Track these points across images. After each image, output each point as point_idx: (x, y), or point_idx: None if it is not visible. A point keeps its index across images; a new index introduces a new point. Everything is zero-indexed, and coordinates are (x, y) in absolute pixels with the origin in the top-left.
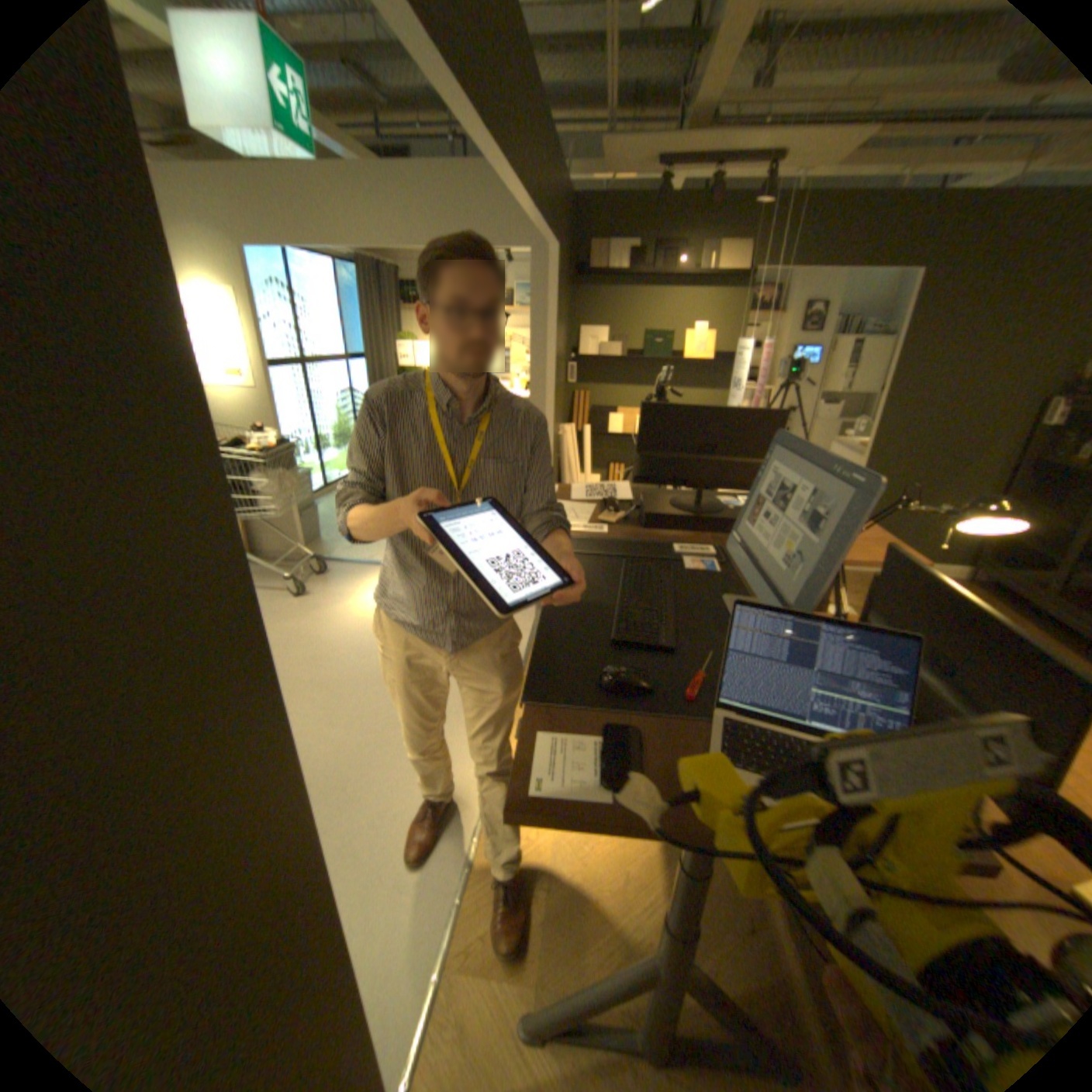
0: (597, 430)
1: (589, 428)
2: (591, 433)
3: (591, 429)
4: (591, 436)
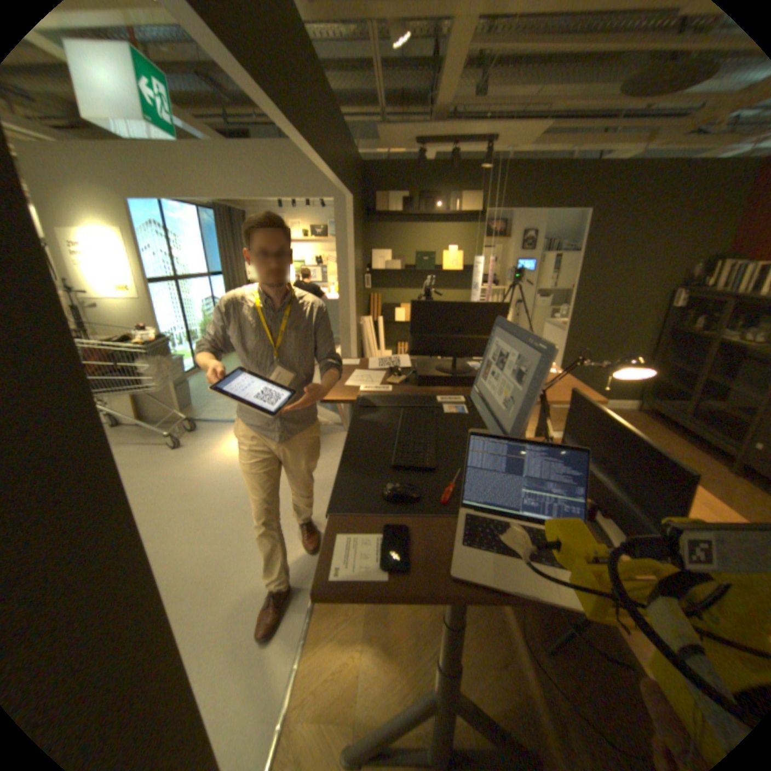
0: (387, 320)
1: (381, 318)
2: (382, 322)
3: (382, 319)
4: (383, 324)
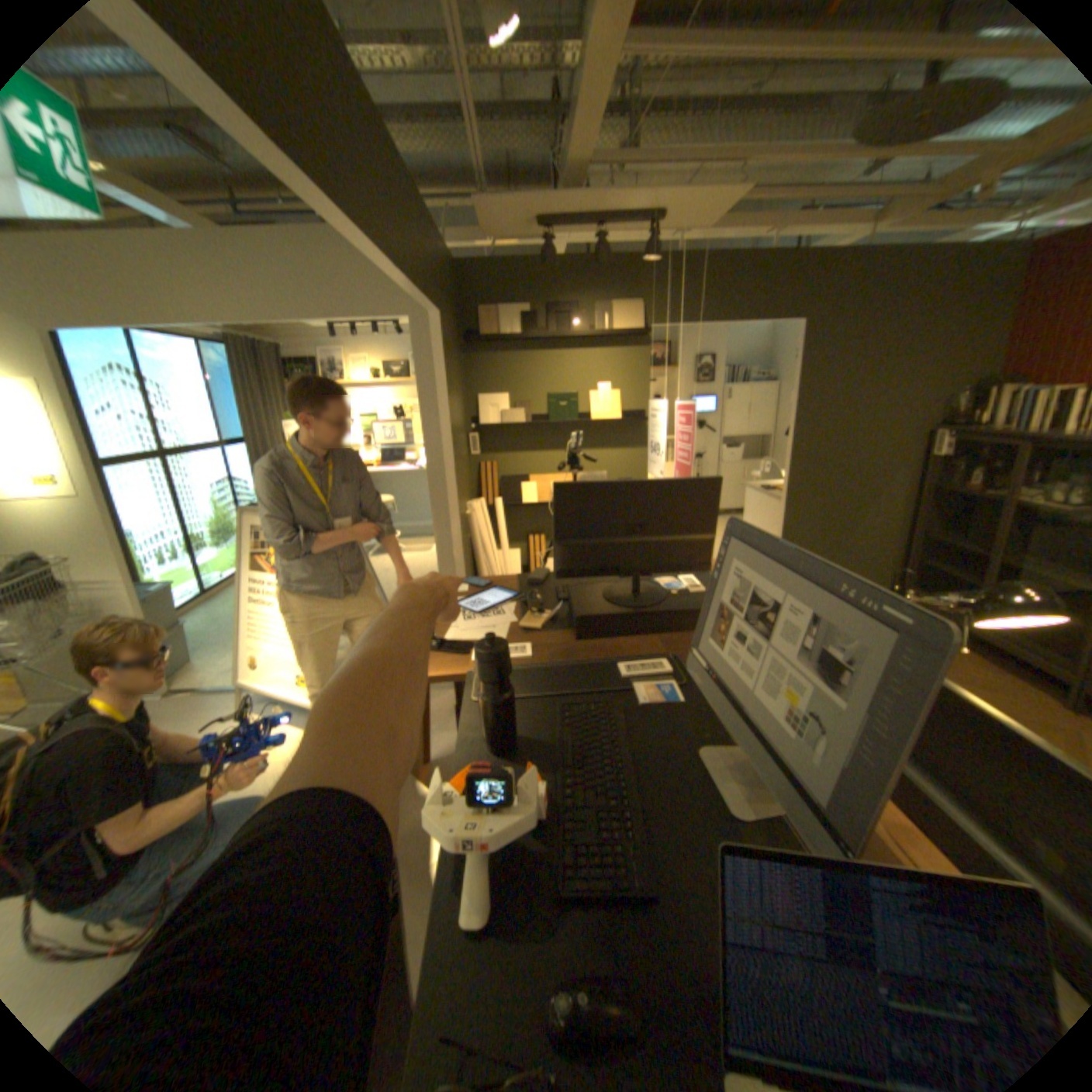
0: (509, 501)
1: (500, 500)
2: (502, 505)
3: (502, 500)
4: (503, 507)
